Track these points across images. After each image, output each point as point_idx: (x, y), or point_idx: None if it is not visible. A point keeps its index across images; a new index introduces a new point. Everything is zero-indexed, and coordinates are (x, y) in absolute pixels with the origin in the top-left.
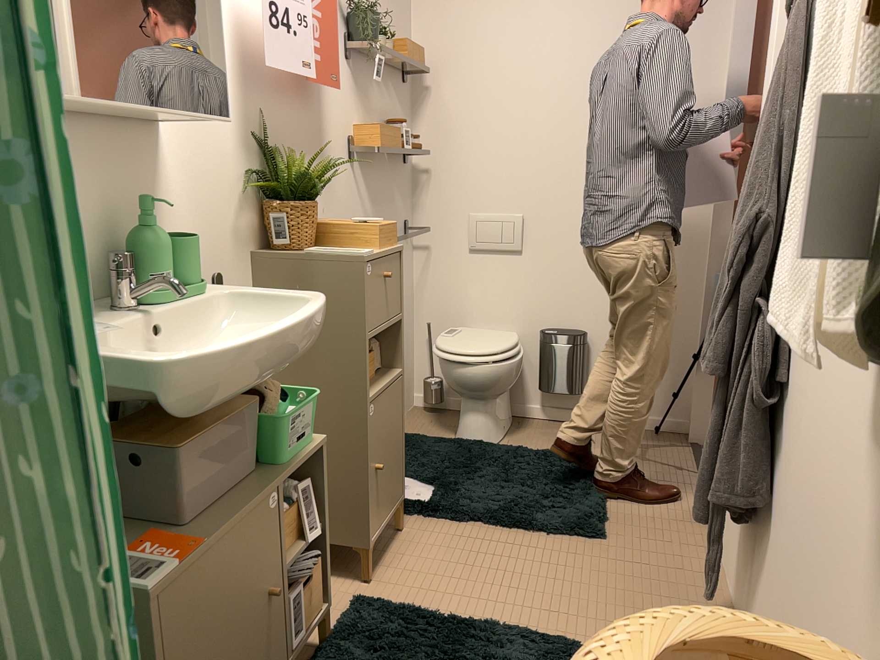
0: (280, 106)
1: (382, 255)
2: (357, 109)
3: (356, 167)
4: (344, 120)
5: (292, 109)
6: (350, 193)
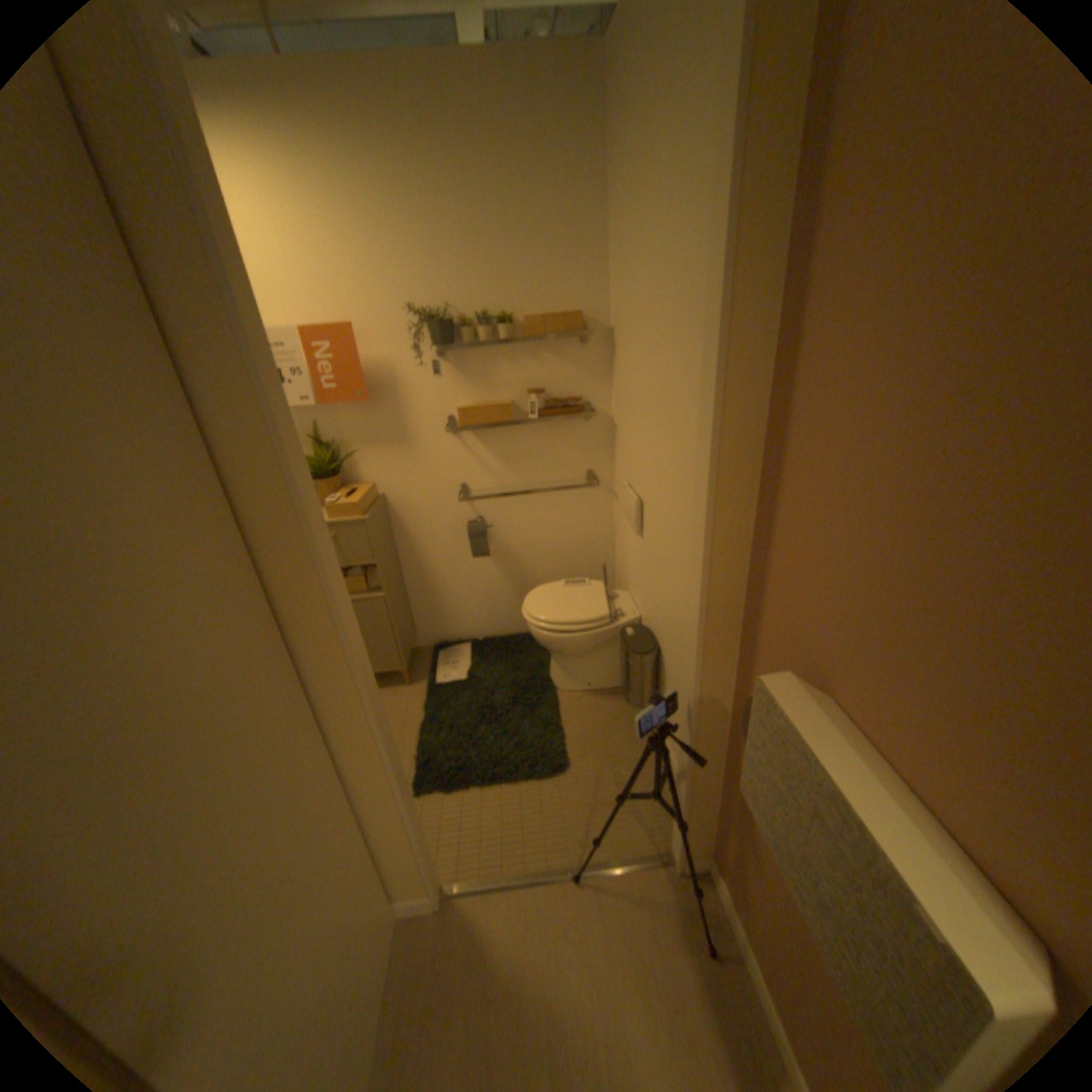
0: (330, 410)
1: None
2: (457, 386)
3: (457, 434)
4: (432, 400)
5: (345, 409)
6: (449, 454)
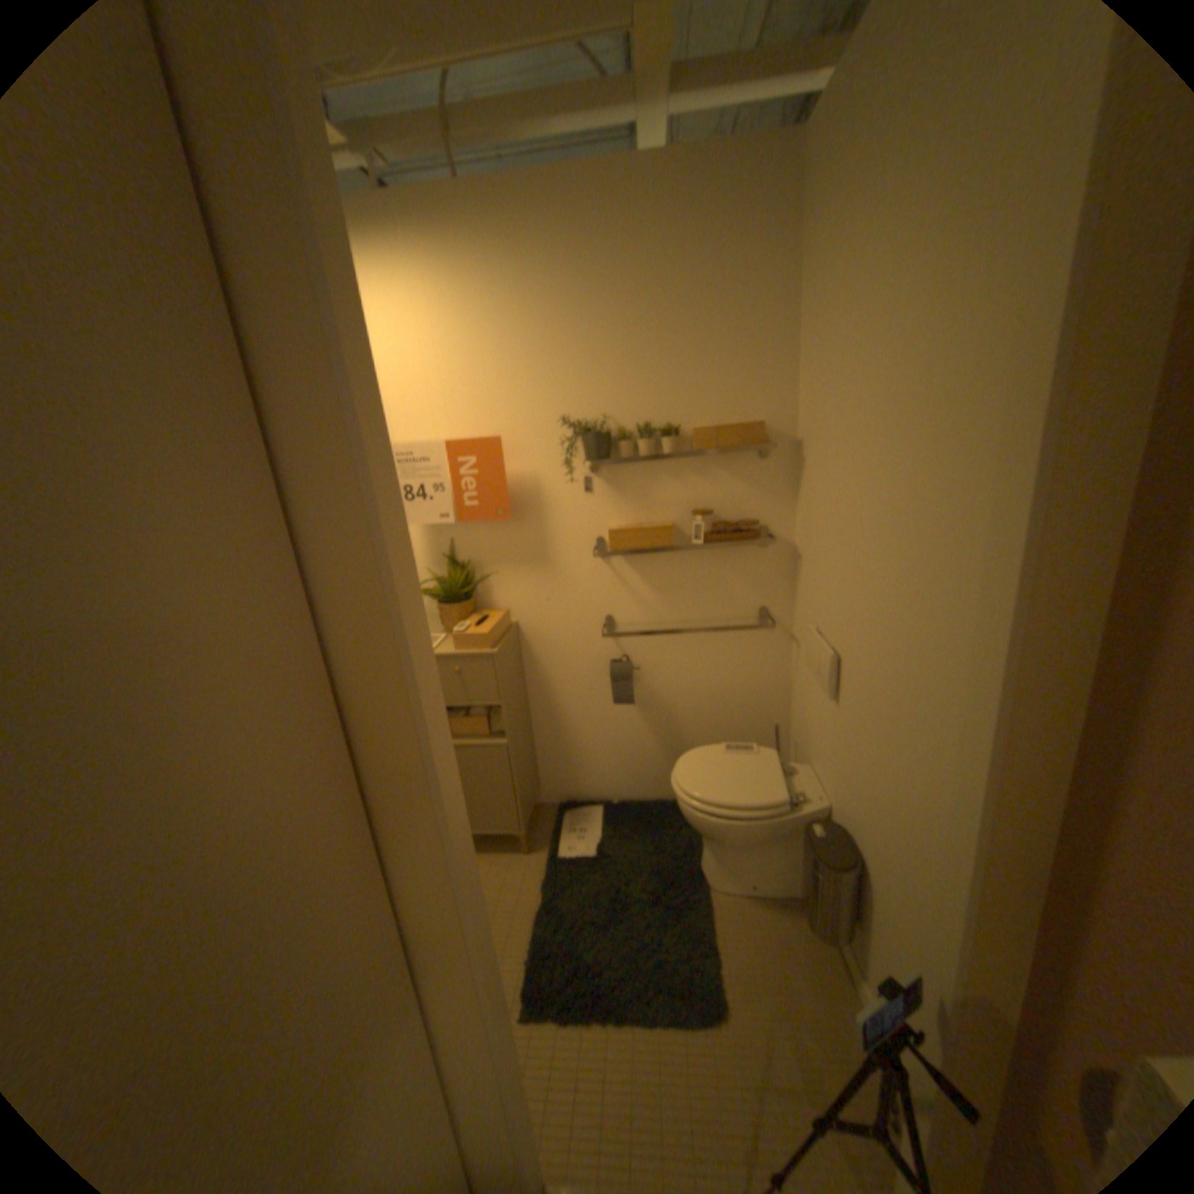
0: (469, 529)
1: (443, 656)
2: (609, 505)
3: (606, 558)
4: (580, 520)
5: (485, 527)
6: (594, 581)
